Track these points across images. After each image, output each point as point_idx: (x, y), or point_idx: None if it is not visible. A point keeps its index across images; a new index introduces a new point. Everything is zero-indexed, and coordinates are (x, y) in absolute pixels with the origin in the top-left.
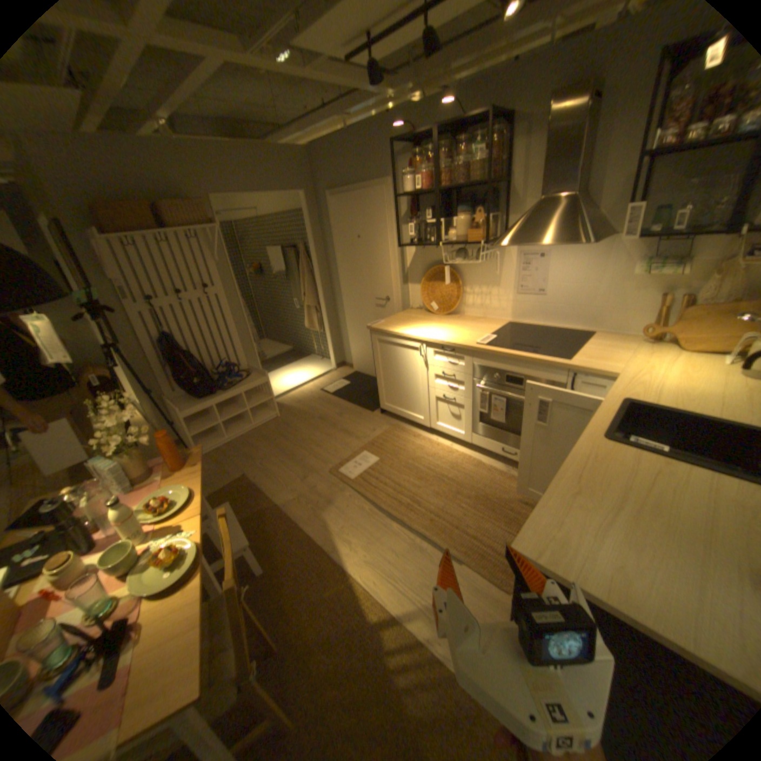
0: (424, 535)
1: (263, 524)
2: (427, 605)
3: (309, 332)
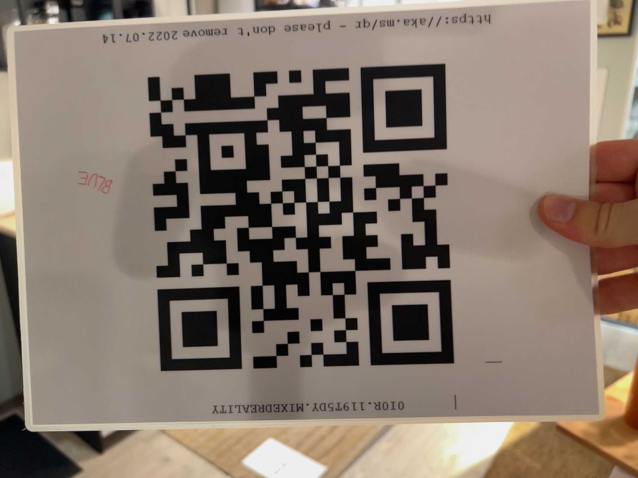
0: None
1: None
2: None
3: None
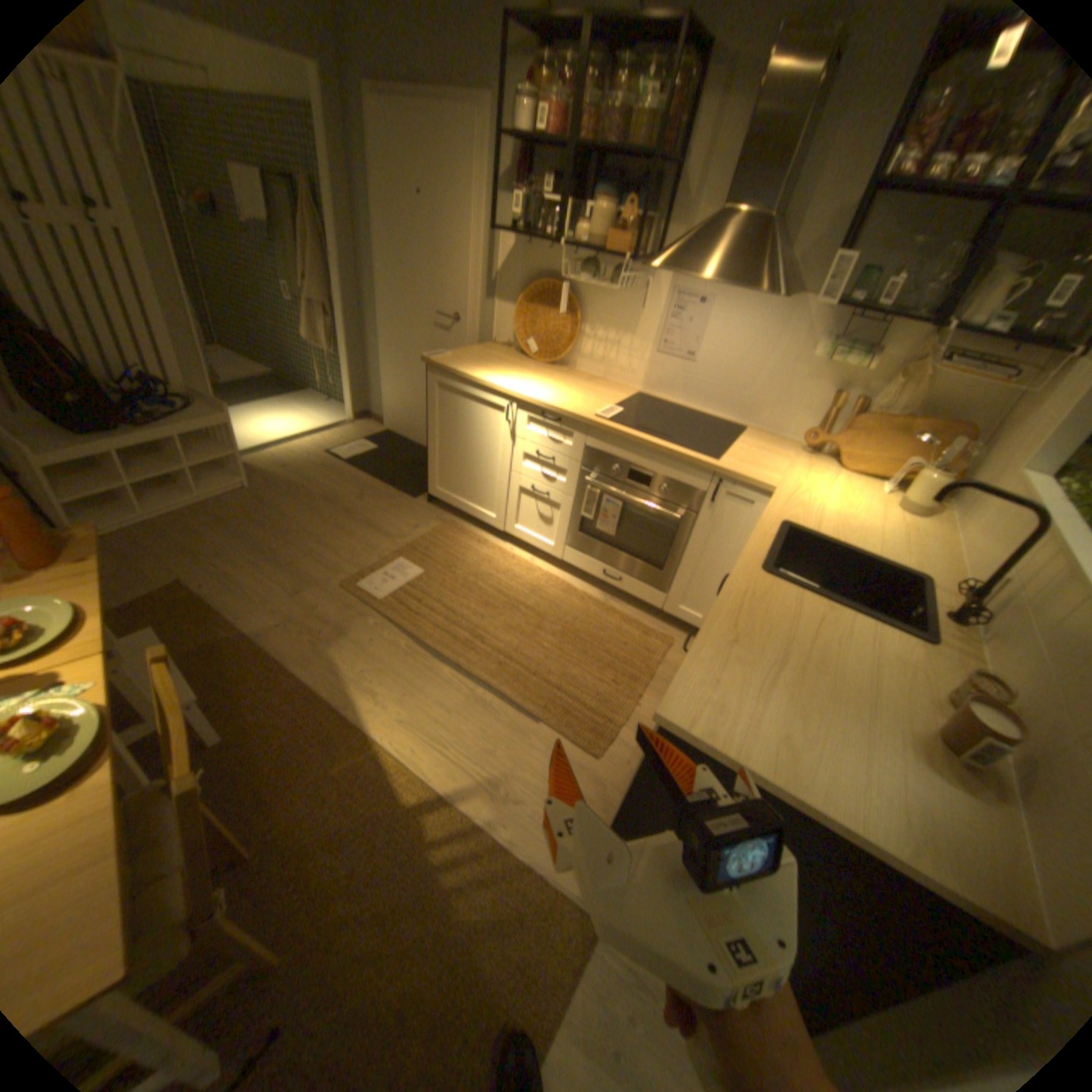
0: (488, 684)
1: (220, 665)
2: (490, 777)
3: (307, 350)
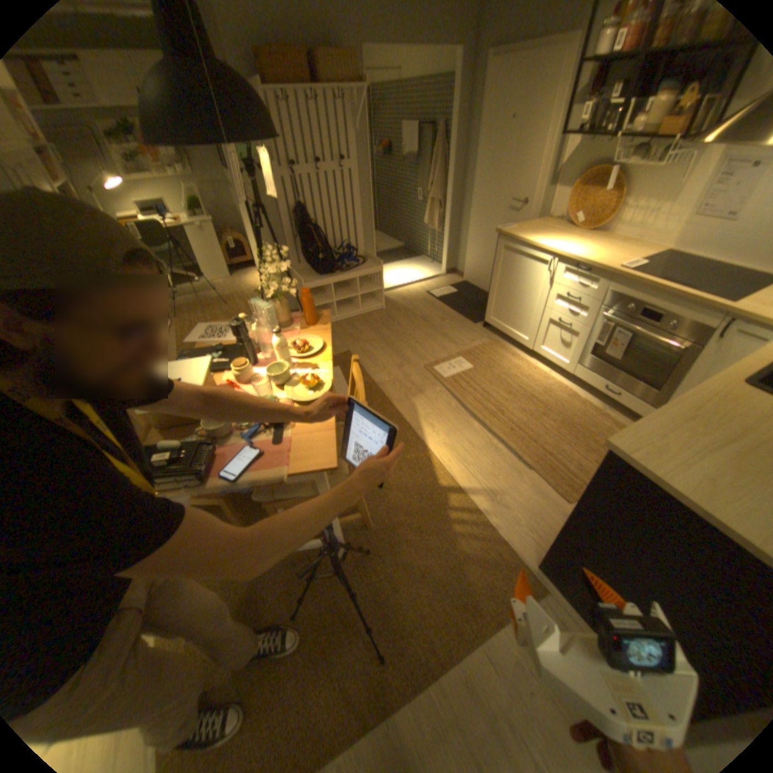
0: (501, 439)
1: None
2: (492, 488)
3: (425, 230)
